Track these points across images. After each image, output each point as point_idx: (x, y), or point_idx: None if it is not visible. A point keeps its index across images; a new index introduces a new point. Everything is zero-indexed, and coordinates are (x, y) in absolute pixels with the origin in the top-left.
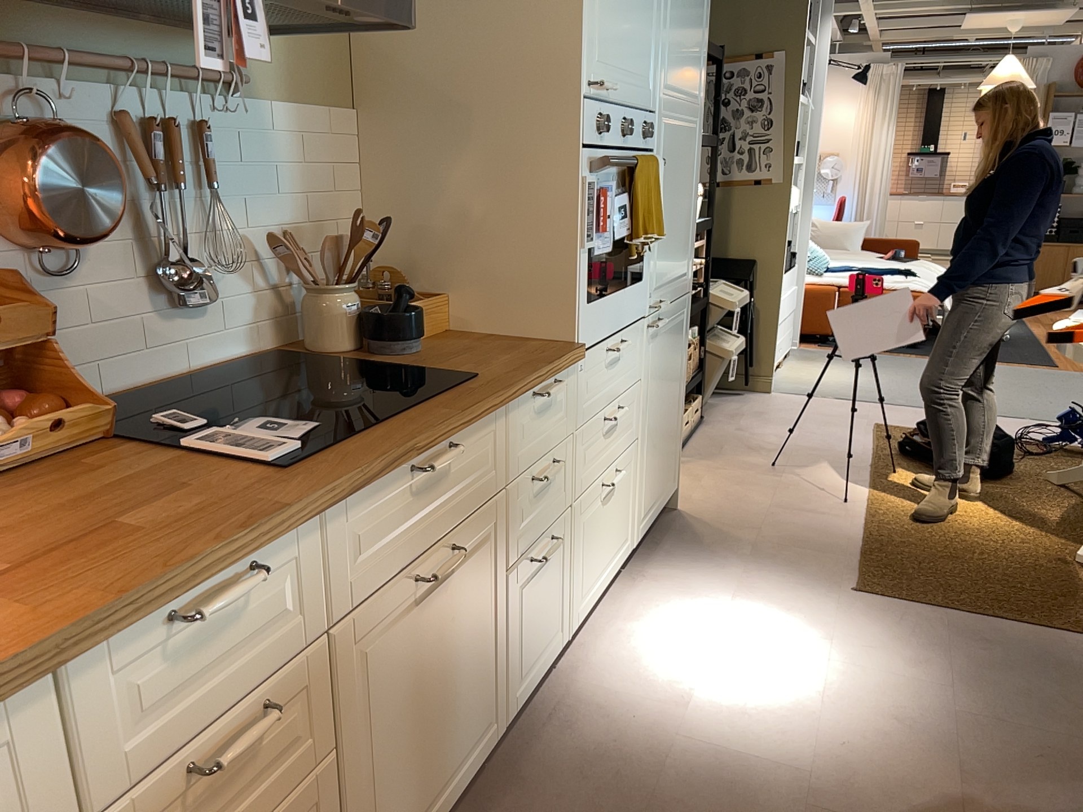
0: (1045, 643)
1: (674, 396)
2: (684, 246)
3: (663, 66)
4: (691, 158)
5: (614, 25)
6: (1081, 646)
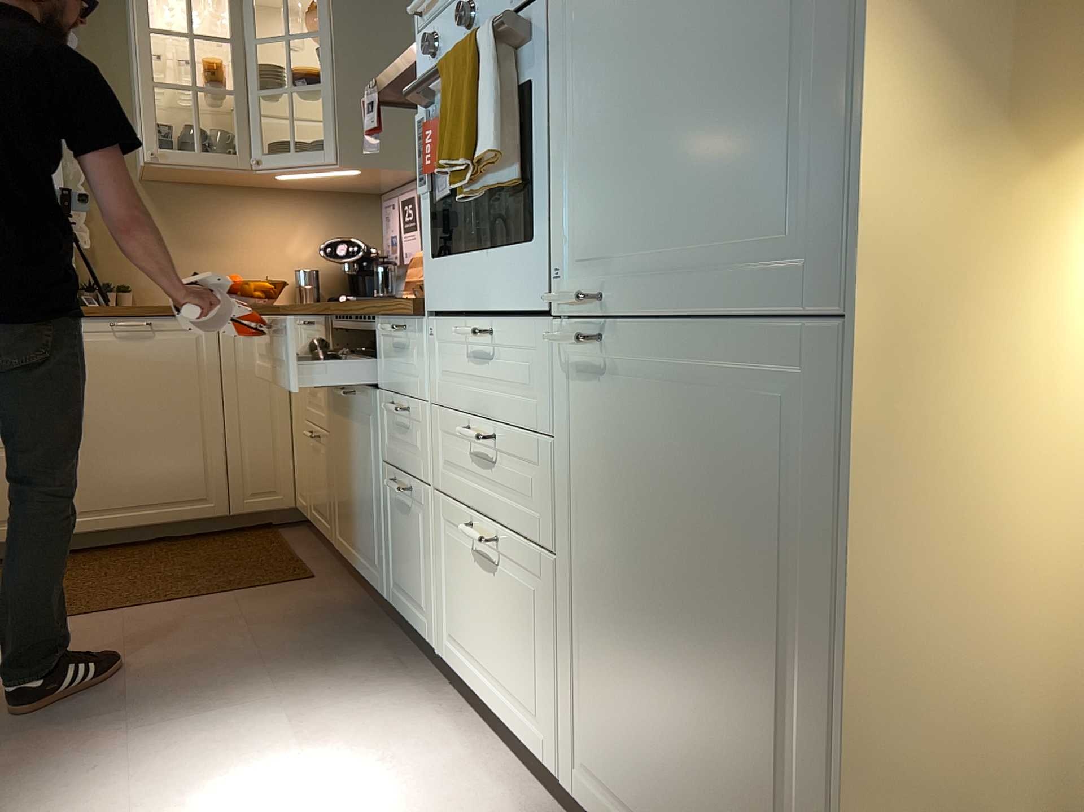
0: None
1: (742, 643)
2: (747, 154)
3: None
4: None
5: None
6: None
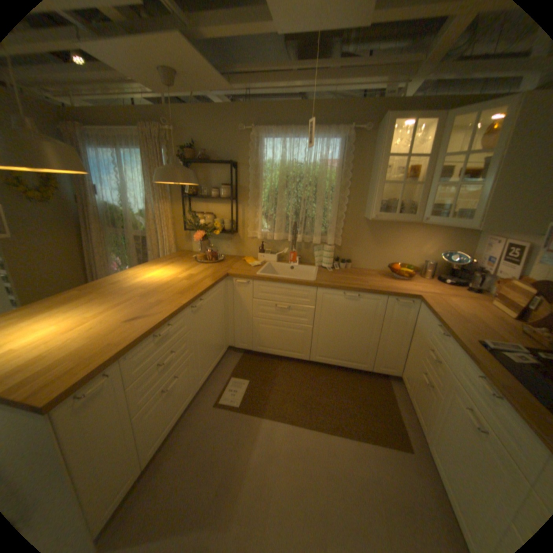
0: None
1: None
2: None
3: None
4: None
5: None
6: None
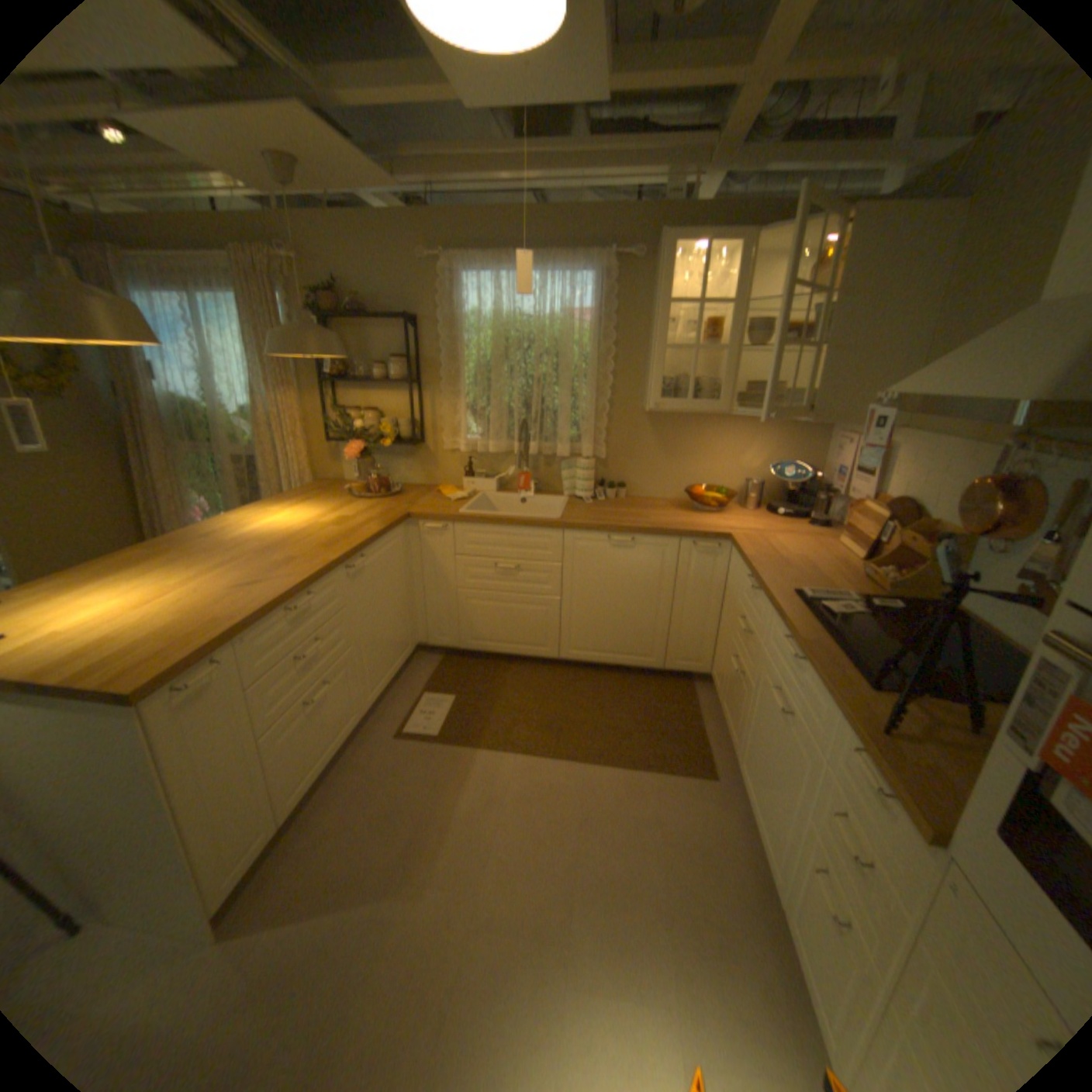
0: None
1: None
2: None
3: None
4: None
5: None
6: None
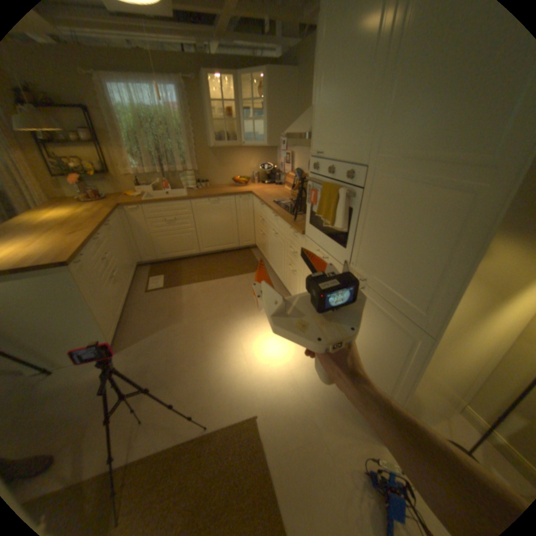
0: (169, 434)
1: (383, 366)
2: (412, 284)
3: (375, 137)
4: (443, 218)
5: (327, 127)
6: (153, 443)
